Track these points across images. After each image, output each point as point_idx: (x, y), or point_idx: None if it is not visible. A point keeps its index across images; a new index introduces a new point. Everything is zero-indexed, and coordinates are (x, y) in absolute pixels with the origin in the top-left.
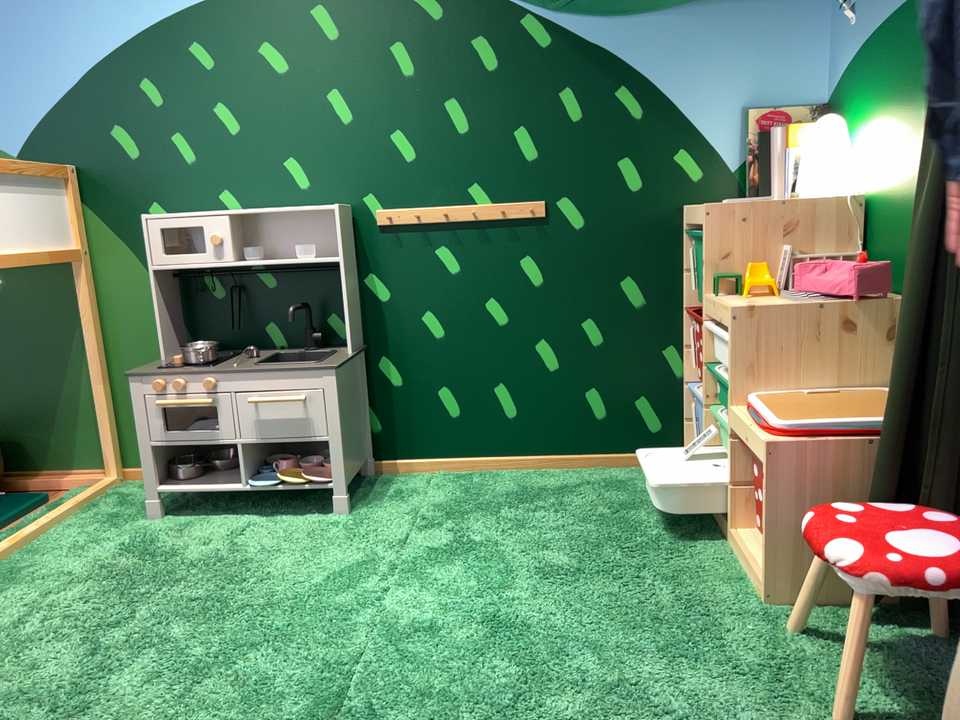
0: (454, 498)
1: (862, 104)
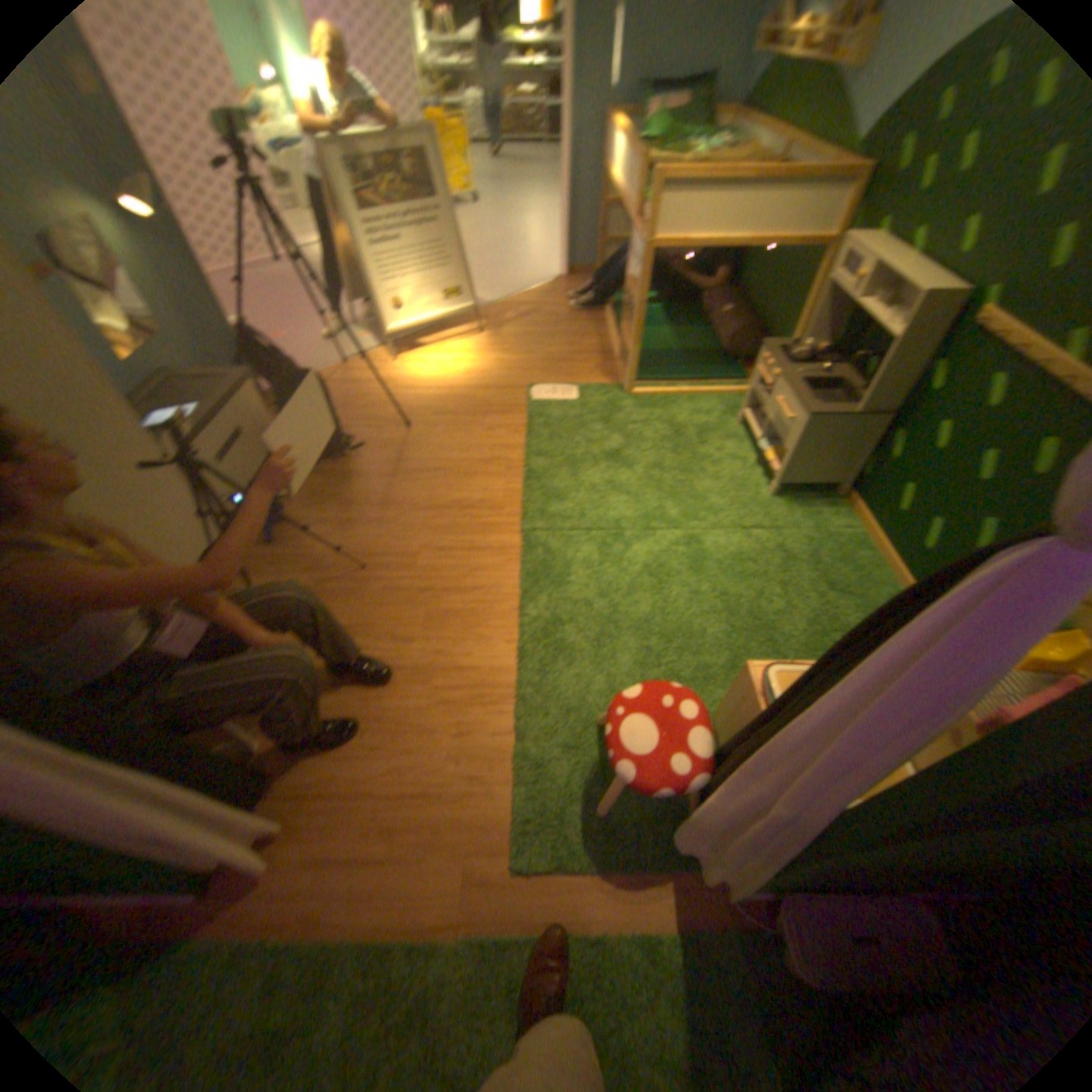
0: (819, 546)
1: None
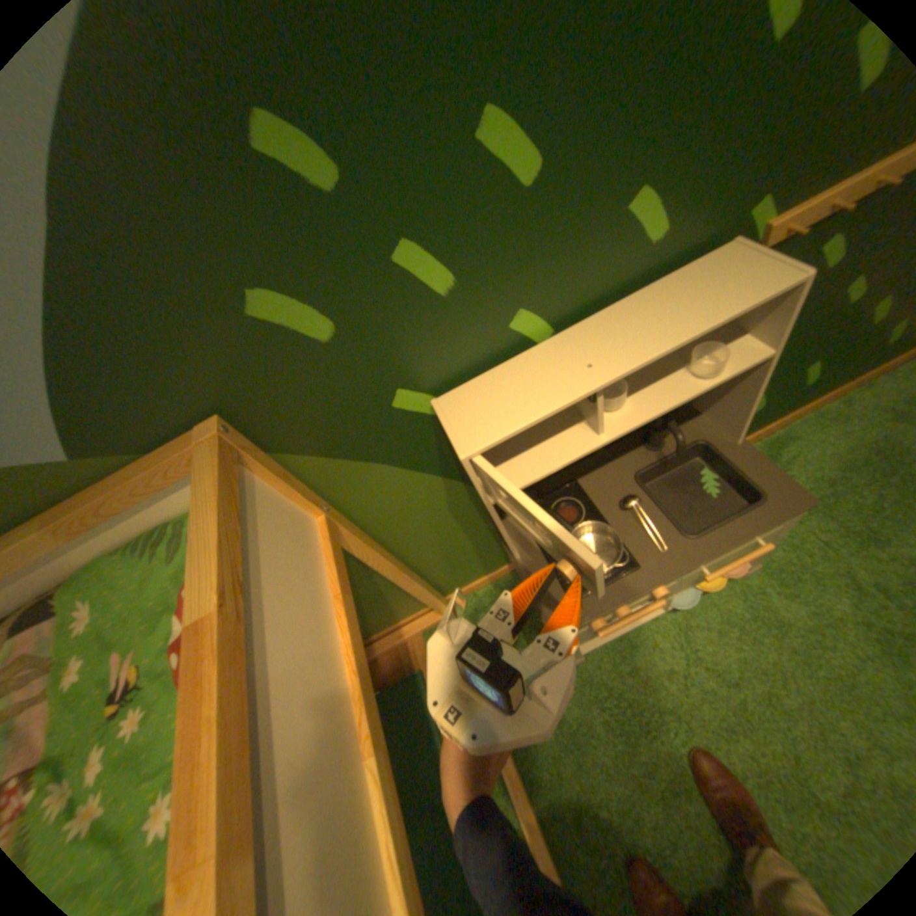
0: None
1: None
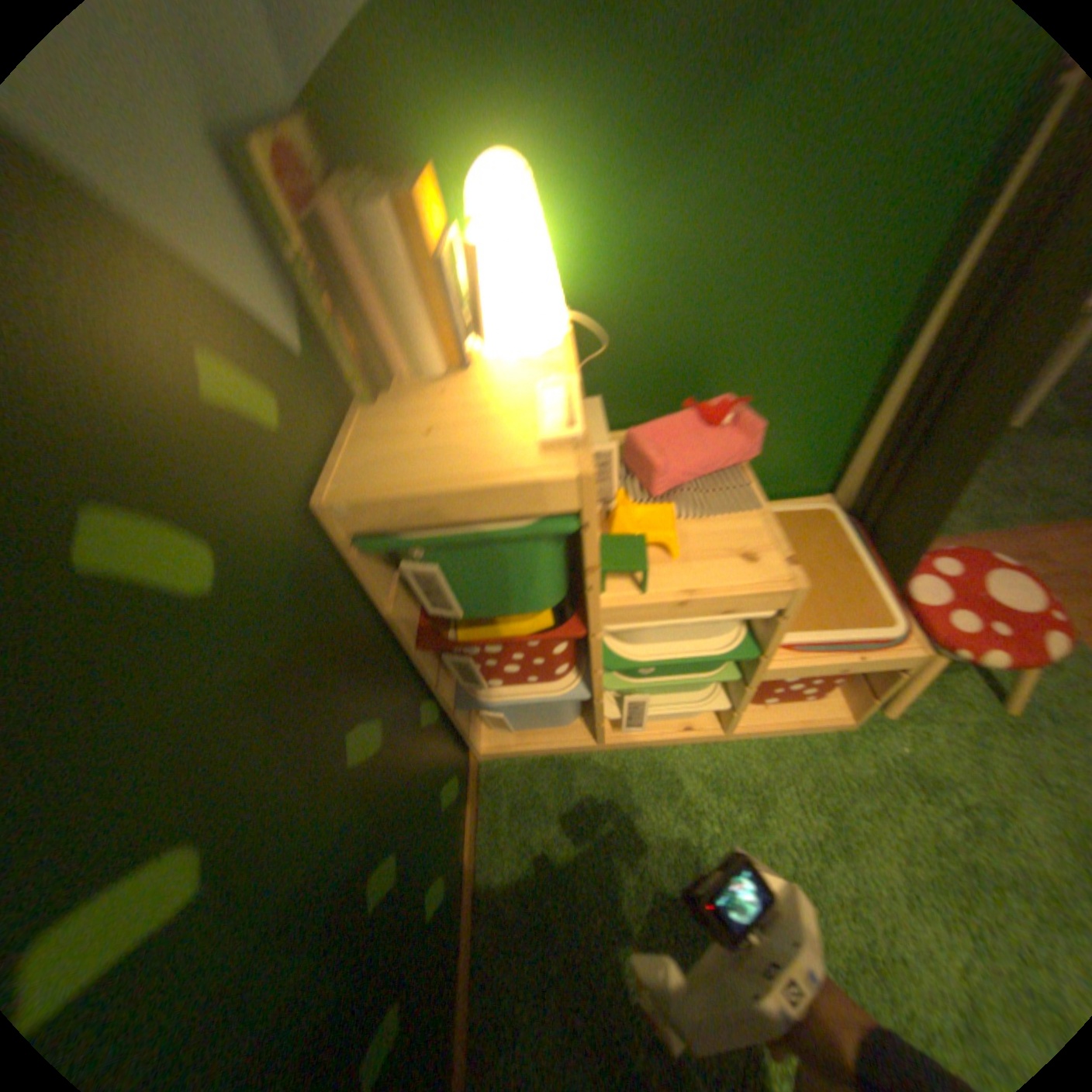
0: None
1: (505, 113)
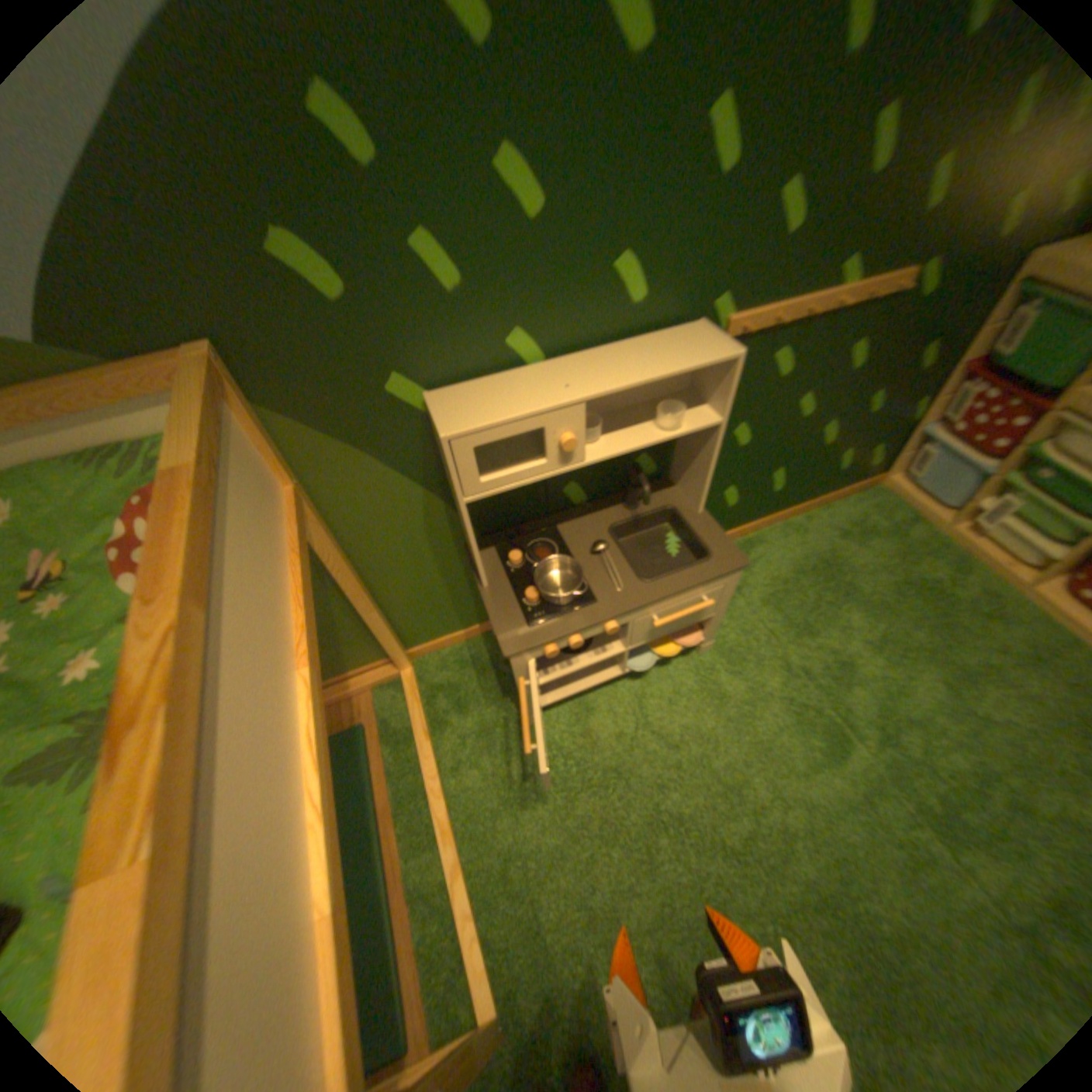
0: (763, 590)
1: None
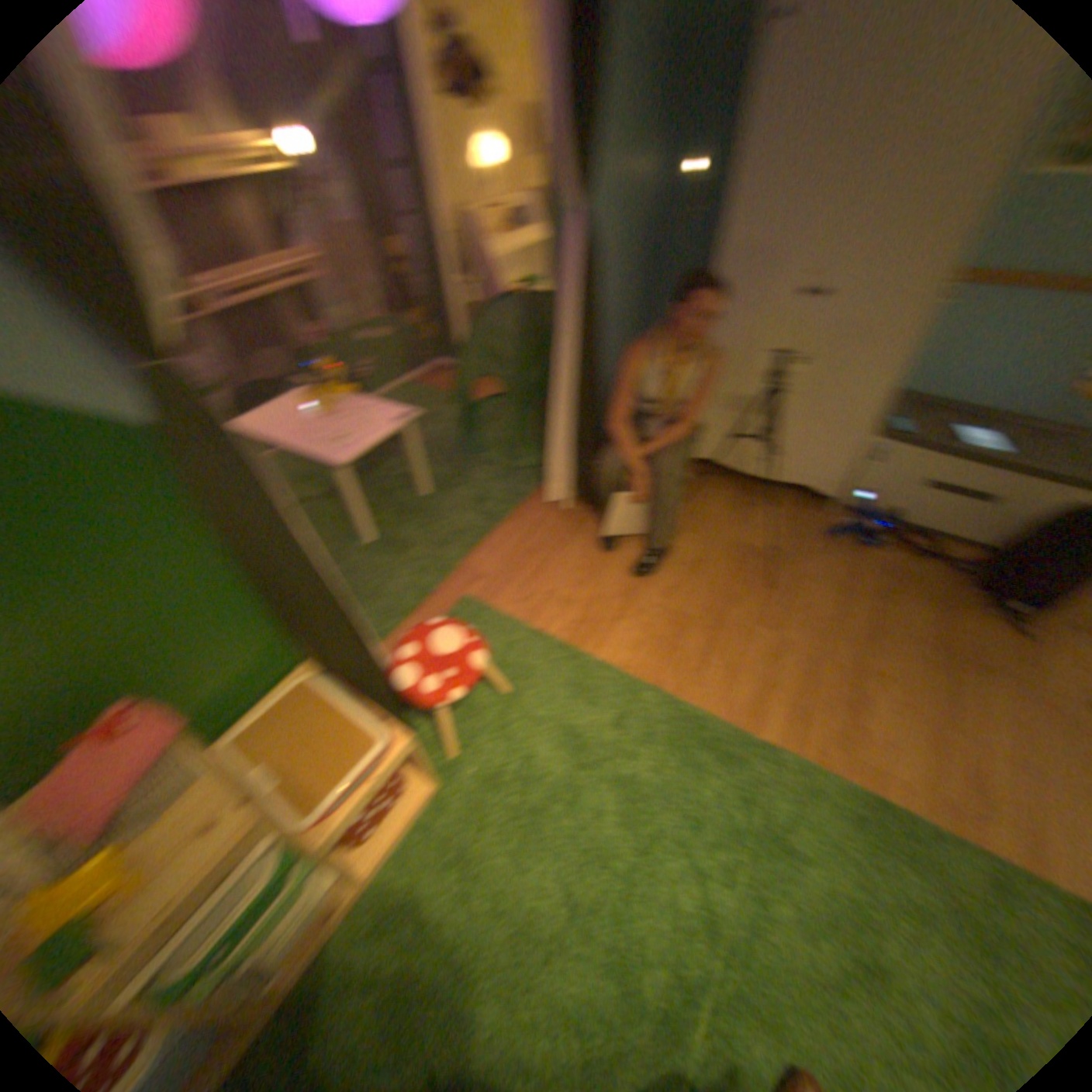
0: None
1: None
